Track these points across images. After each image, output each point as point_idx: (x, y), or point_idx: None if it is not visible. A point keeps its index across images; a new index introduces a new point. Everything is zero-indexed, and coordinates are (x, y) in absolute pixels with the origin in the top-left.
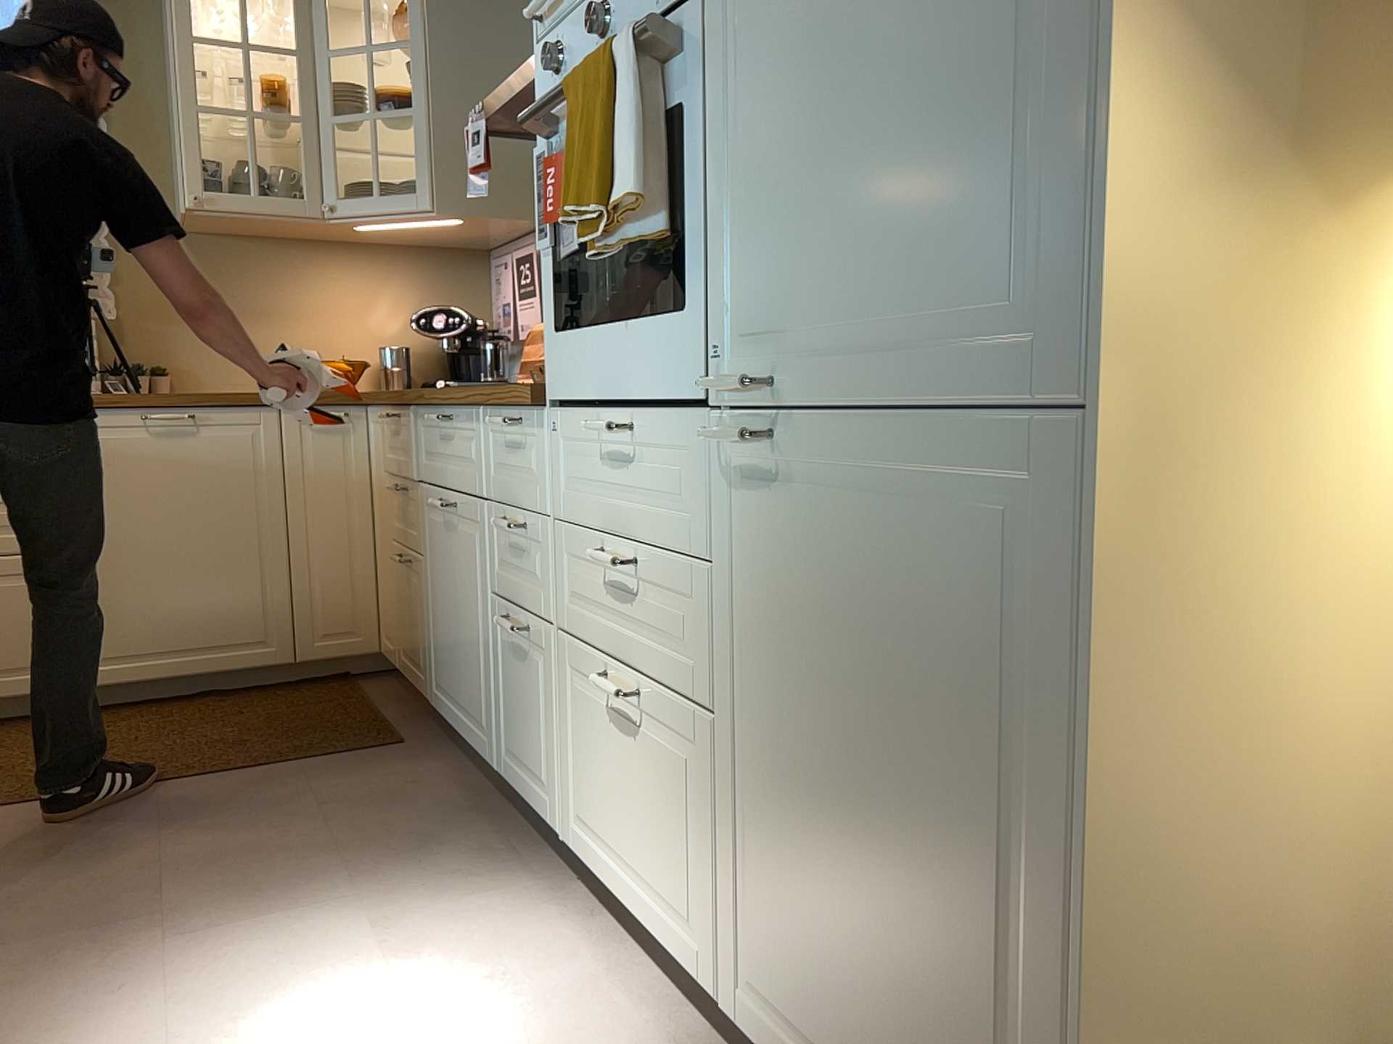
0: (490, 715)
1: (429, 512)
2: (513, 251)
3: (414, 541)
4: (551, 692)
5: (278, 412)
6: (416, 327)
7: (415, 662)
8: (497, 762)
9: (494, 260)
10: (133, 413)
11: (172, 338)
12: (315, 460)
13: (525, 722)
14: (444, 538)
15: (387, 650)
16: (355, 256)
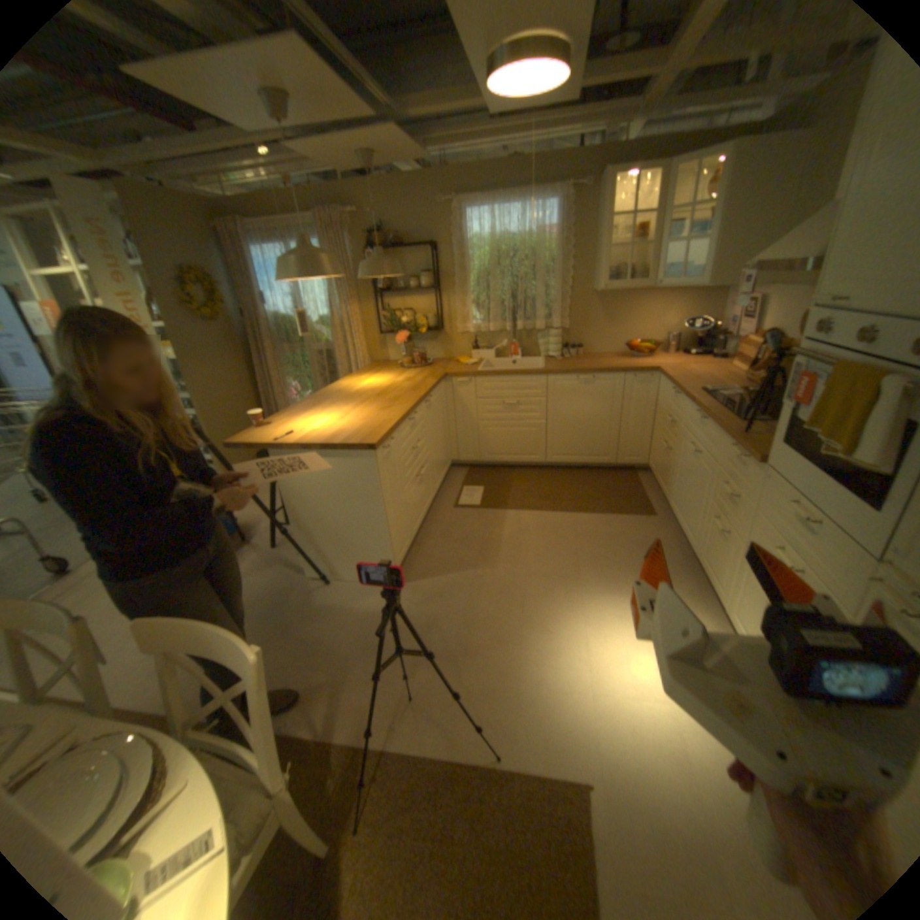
0: (698, 538)
1: (684, 441)
2: (746, 294)
3: (673, 444)
4: (733, 562)
5: (623, 375)
6: (684, 322)
7: (663, 484)
8: (697, 555)
9: (731, 288)
10: (573, 376)
11: (585, 332)
12: (635, 393)
13: (716, 558)
14: (690, 458)
15: (650, 467)
16: (663, 292)
